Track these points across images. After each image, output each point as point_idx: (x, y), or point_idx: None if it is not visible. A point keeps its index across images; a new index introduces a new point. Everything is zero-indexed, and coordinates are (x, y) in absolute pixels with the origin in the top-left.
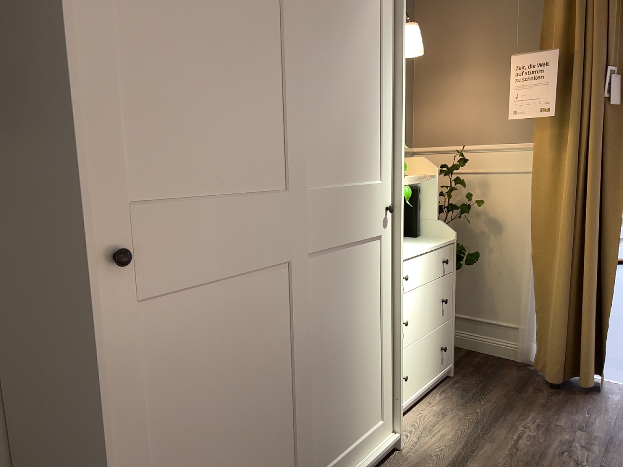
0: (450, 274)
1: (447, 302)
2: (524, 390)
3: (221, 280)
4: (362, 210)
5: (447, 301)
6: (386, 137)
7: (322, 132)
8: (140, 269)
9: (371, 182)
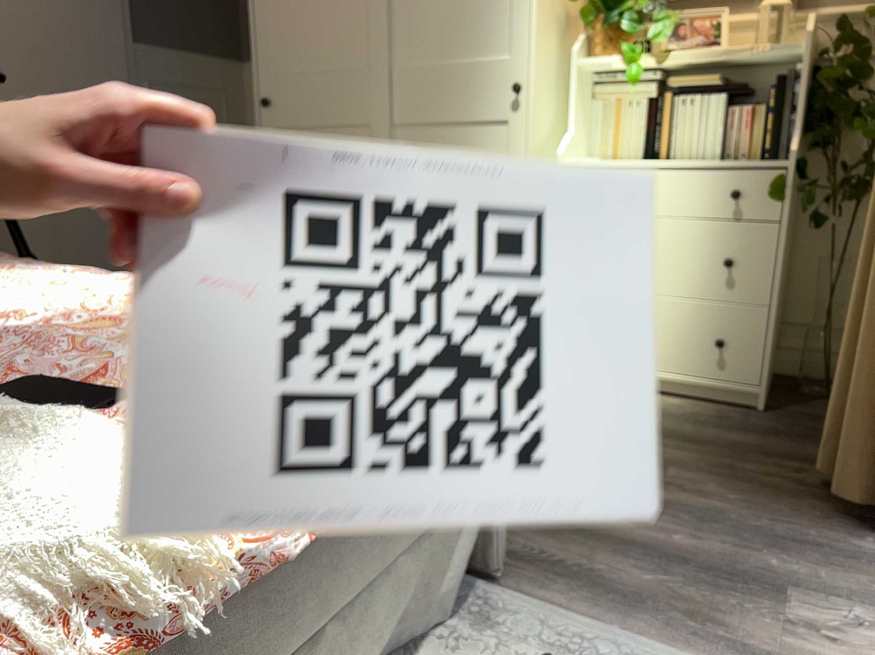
0: (761, 223)
1: (727, 266)
2: (783, 462)
3: (321, 129)
4: (471, 90)
5: (727, 262)
6: (517, 3)
7: (418, 16)
8: (278, 113)
9: (489, 59)
